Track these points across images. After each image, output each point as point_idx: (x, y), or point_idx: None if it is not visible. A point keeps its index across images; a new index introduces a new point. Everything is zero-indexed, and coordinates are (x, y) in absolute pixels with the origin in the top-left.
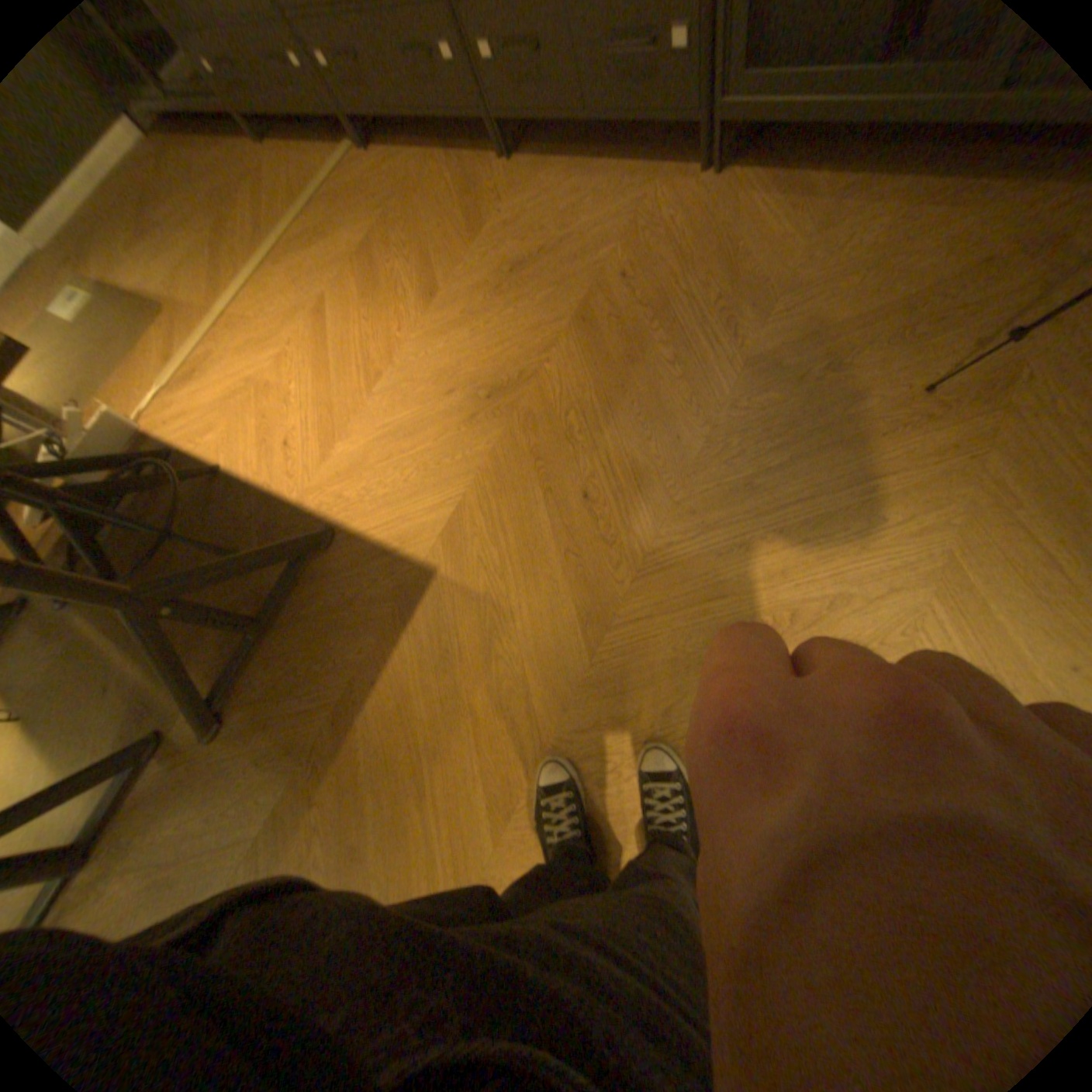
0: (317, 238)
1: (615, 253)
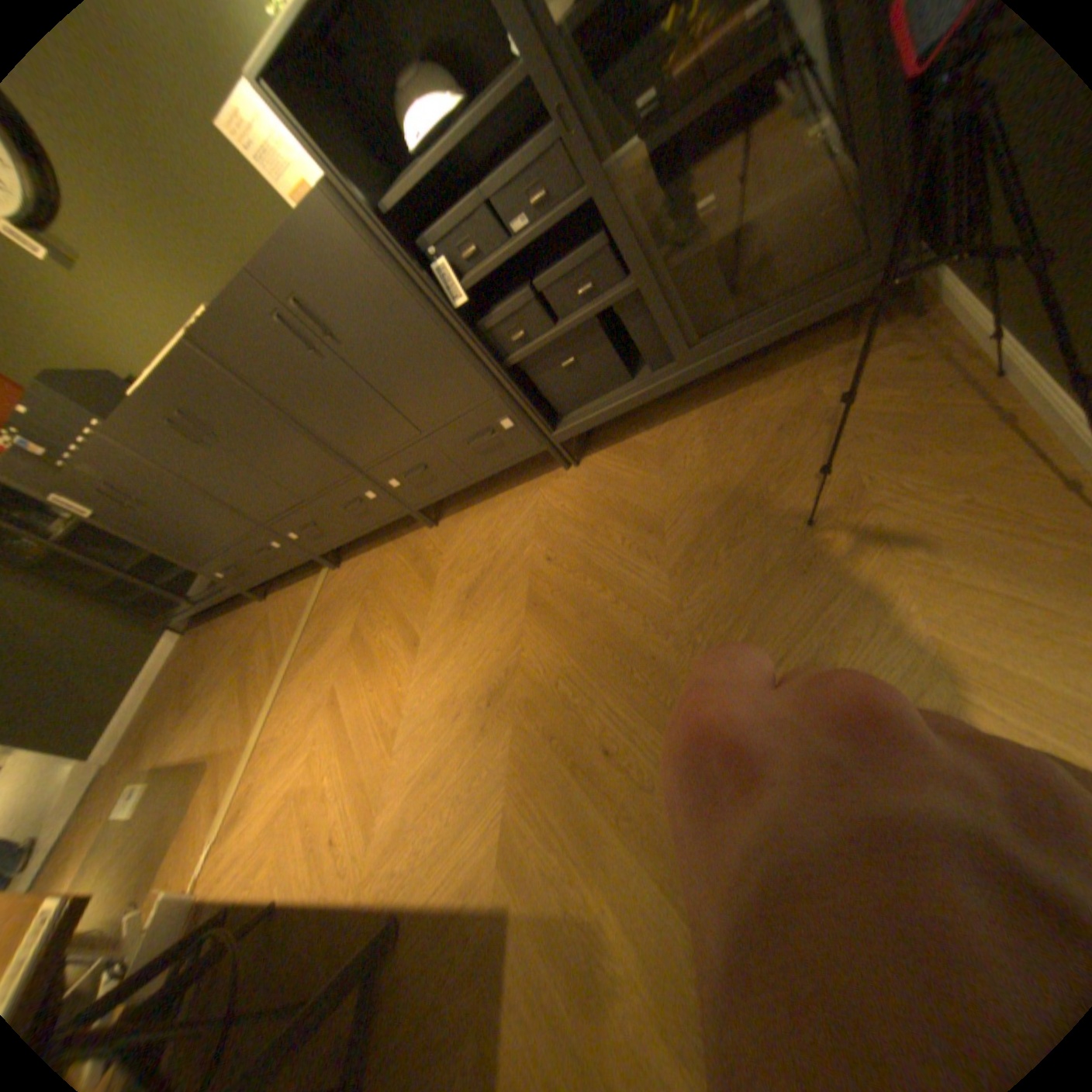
0: (321, 645)
1: (536, 547)
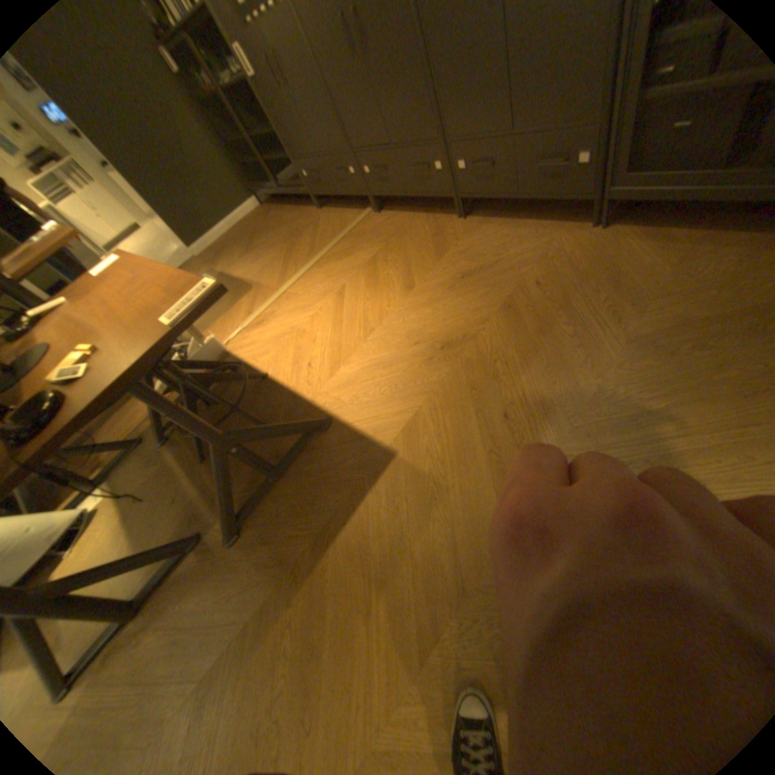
0: (346, 256)
1: (532, 270)
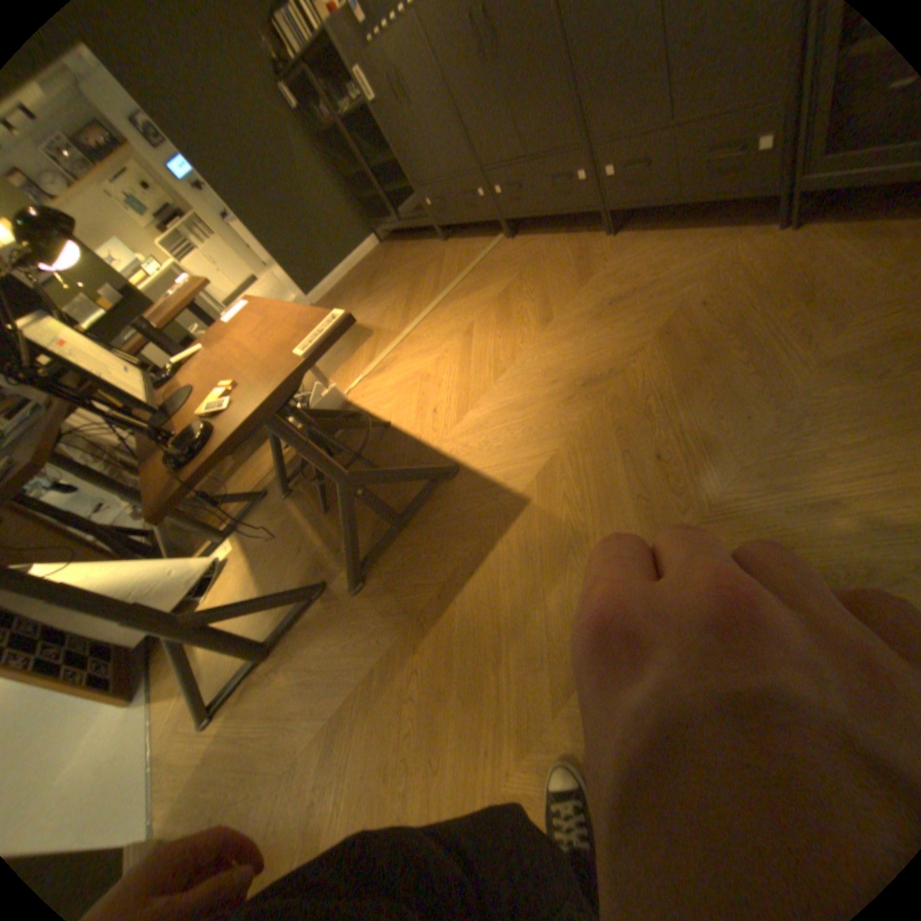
0: (474, 290)
1: (698, 289)
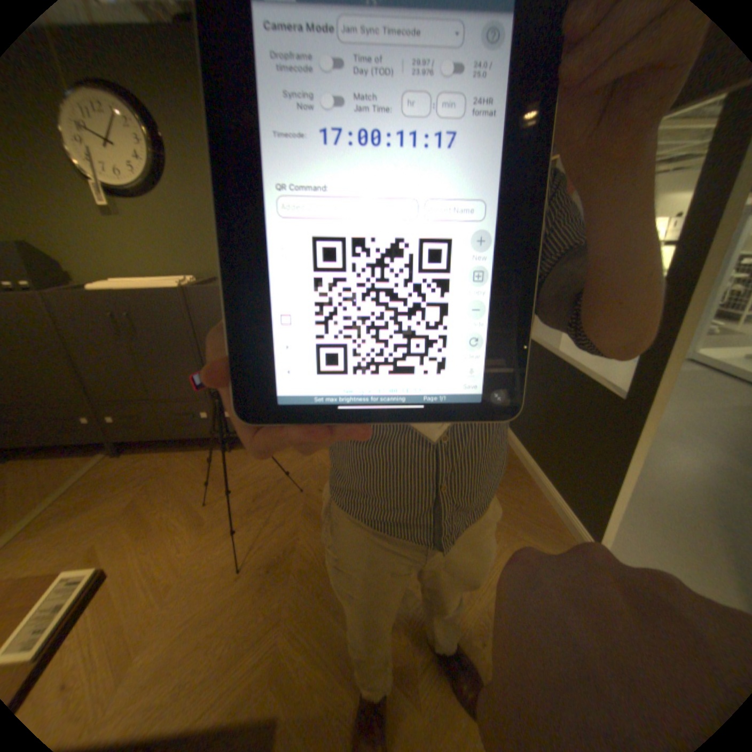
0: (81, 511)
1: (310, 481)
